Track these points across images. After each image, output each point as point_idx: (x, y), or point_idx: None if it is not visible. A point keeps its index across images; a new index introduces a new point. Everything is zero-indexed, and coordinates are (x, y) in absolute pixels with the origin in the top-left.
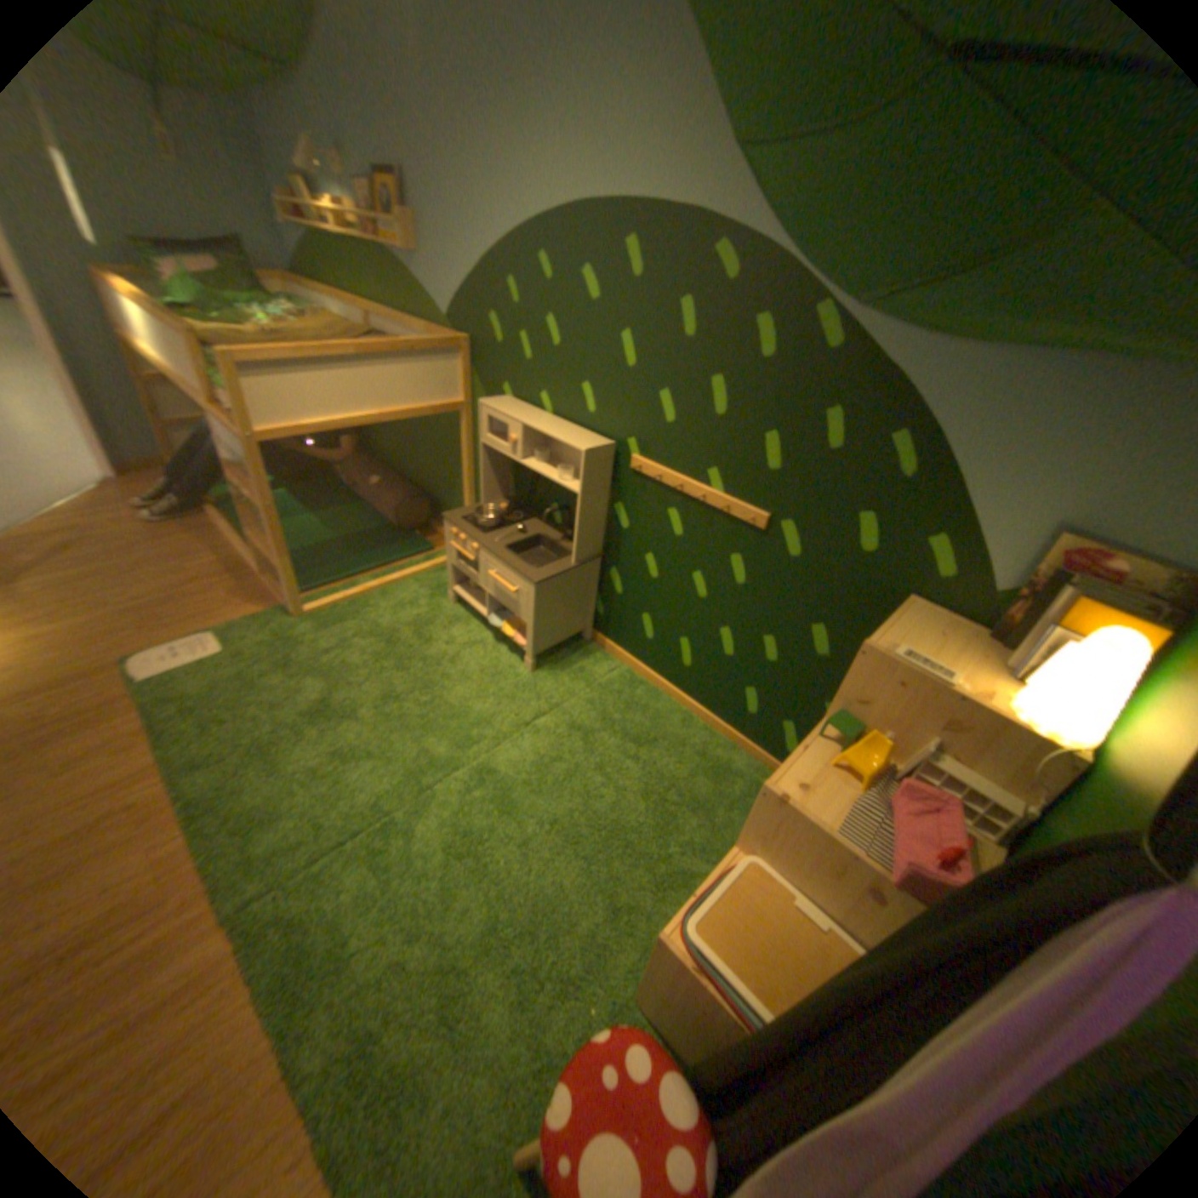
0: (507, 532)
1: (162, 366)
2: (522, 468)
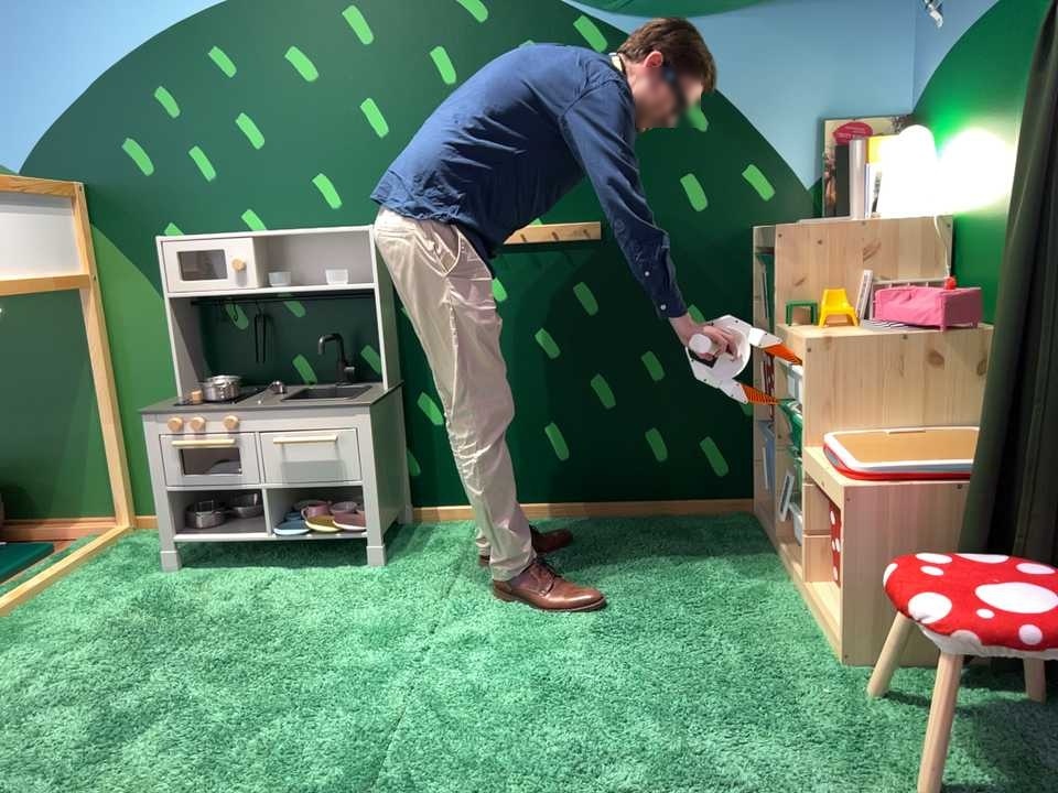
0: (256, 397)
1: None
2: (226, 325)
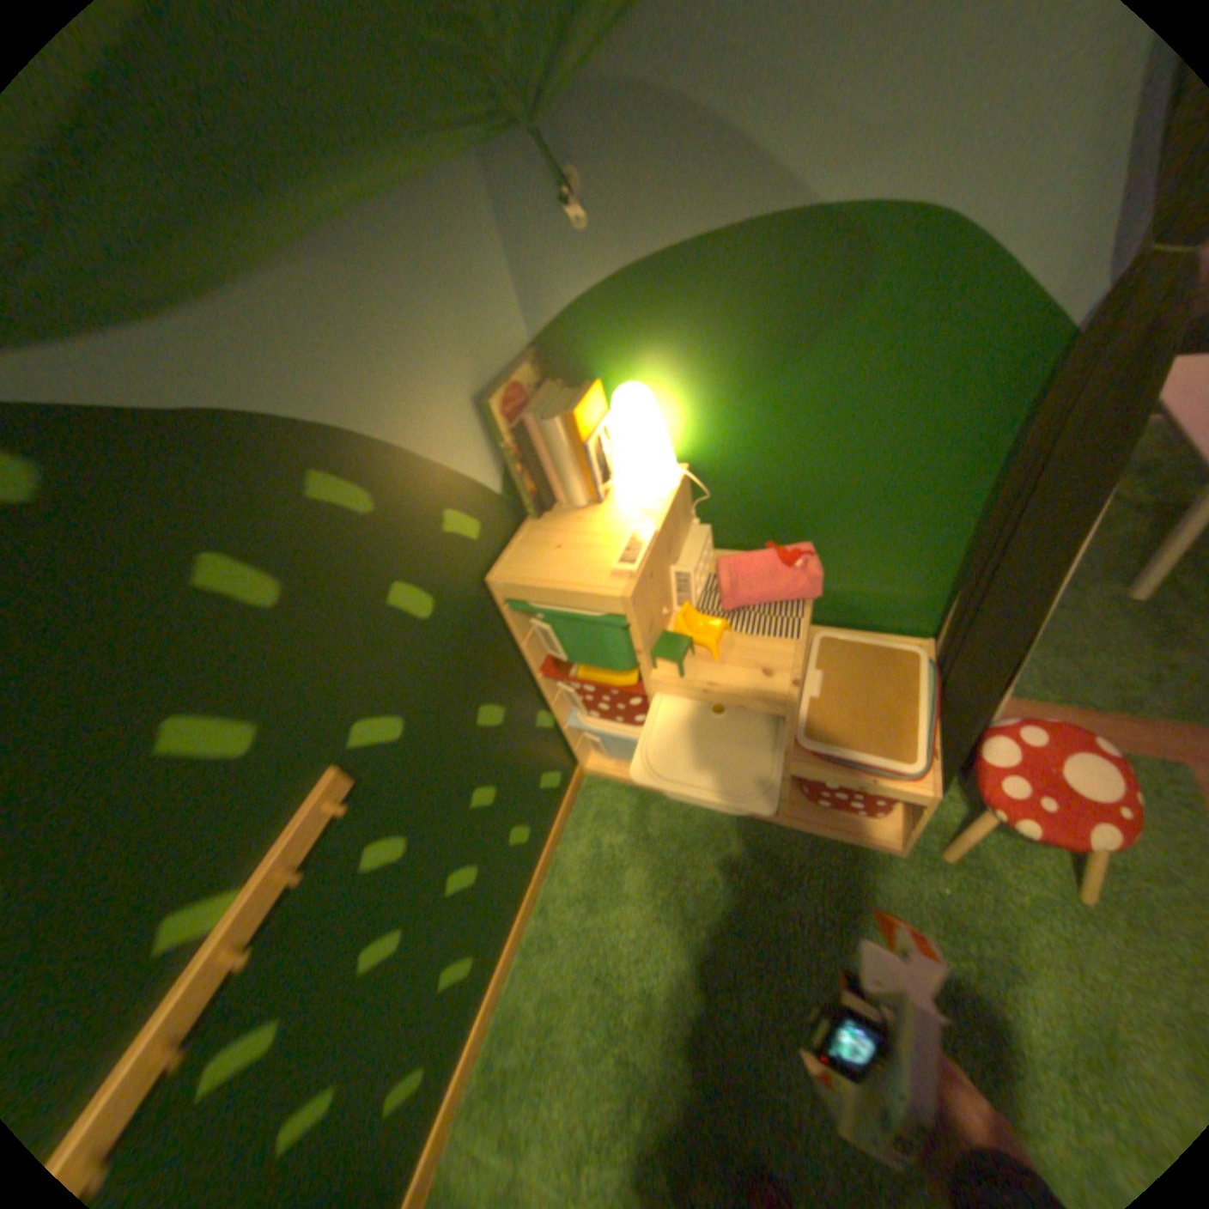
0: None
1: None
2: None
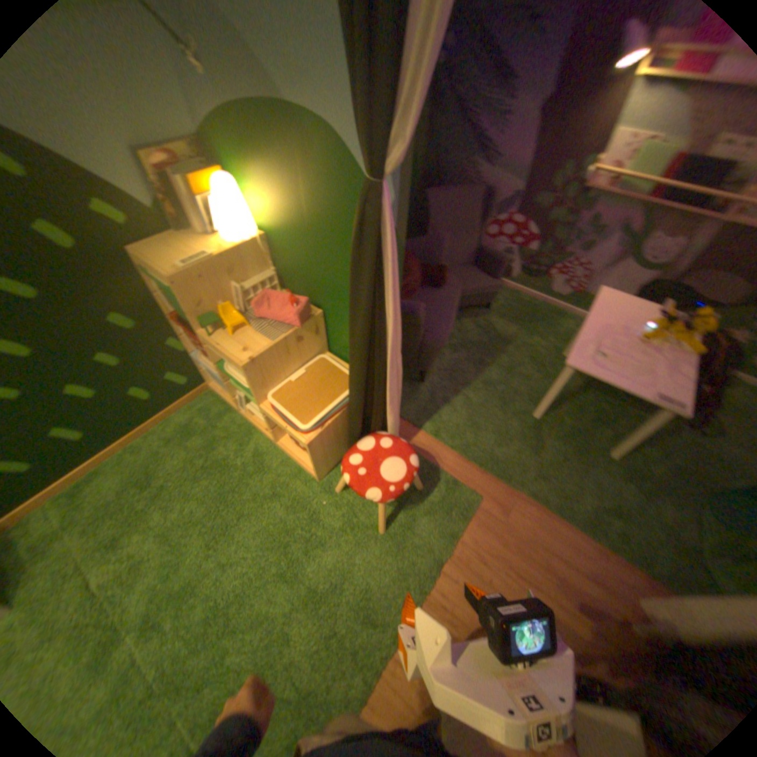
0: None
1: None
2: None
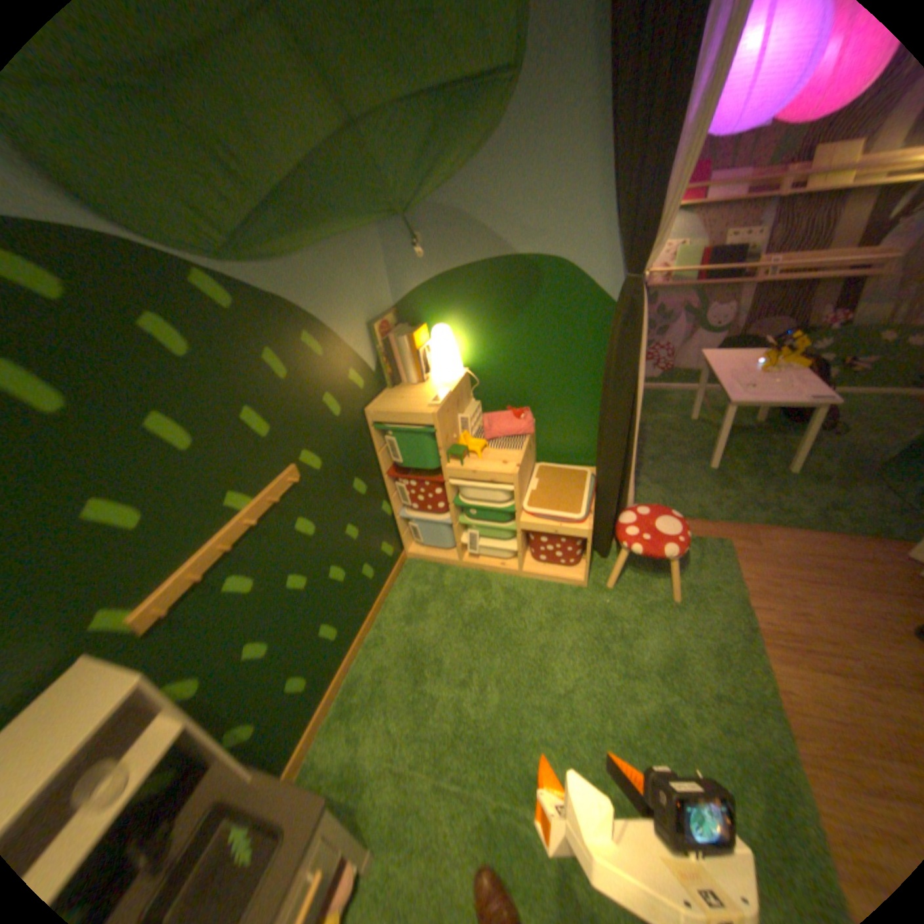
0: None
1: None
2: None
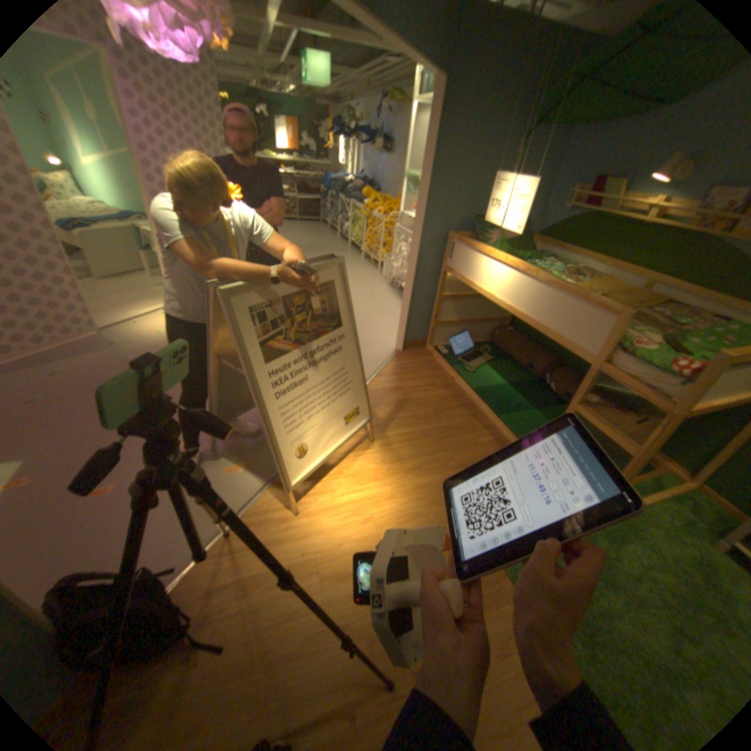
0: None
1: (513, 309)
2: None
